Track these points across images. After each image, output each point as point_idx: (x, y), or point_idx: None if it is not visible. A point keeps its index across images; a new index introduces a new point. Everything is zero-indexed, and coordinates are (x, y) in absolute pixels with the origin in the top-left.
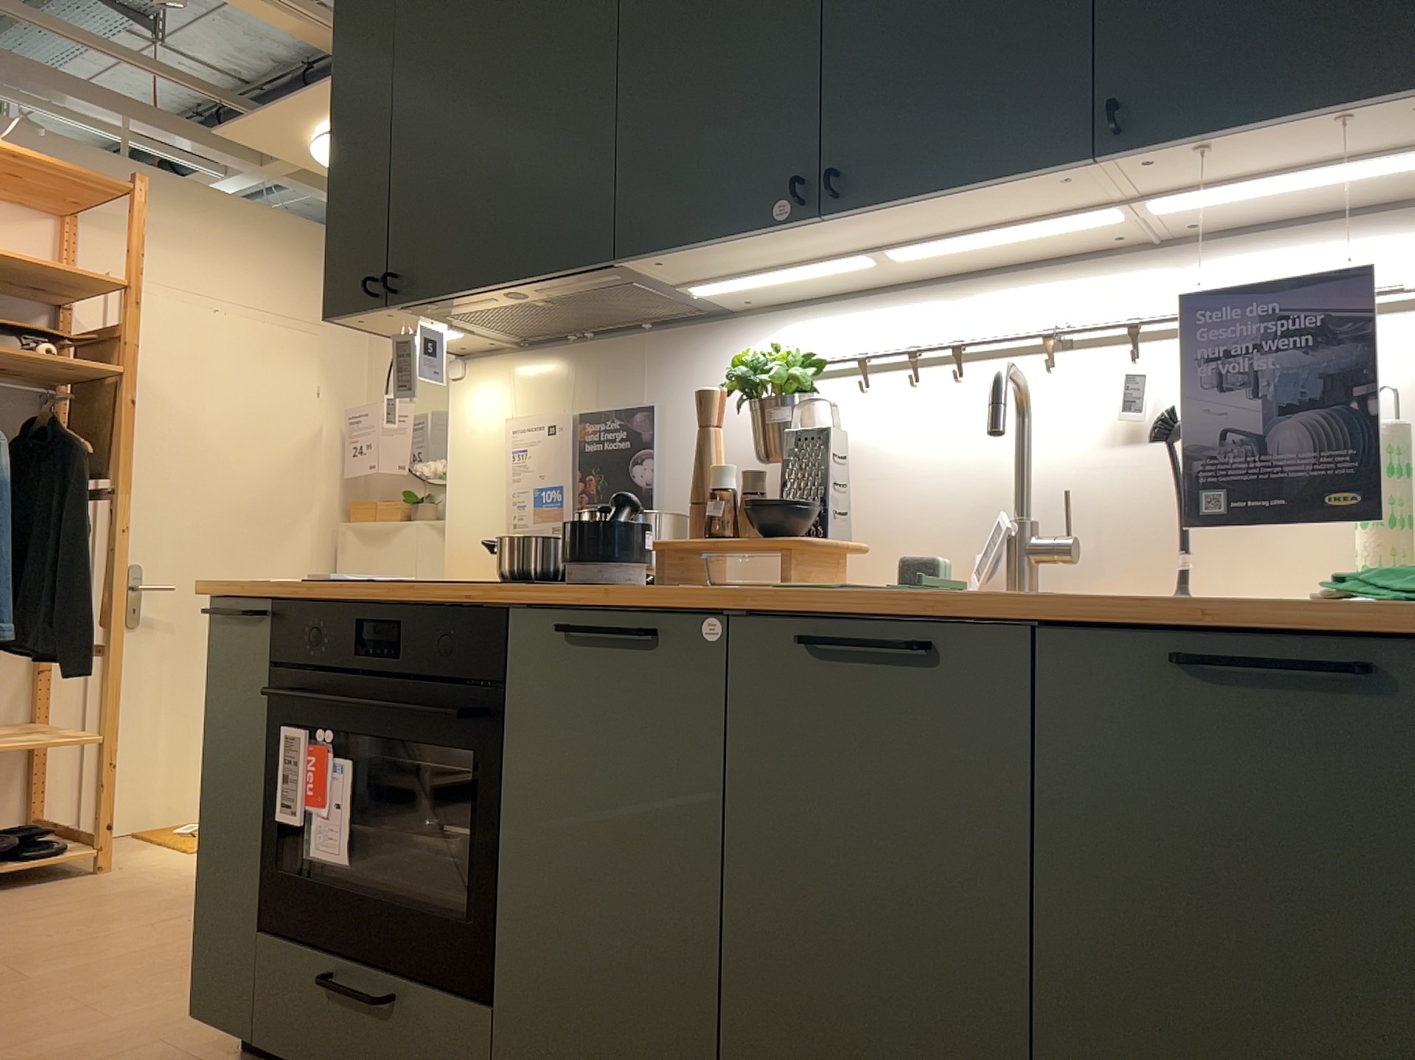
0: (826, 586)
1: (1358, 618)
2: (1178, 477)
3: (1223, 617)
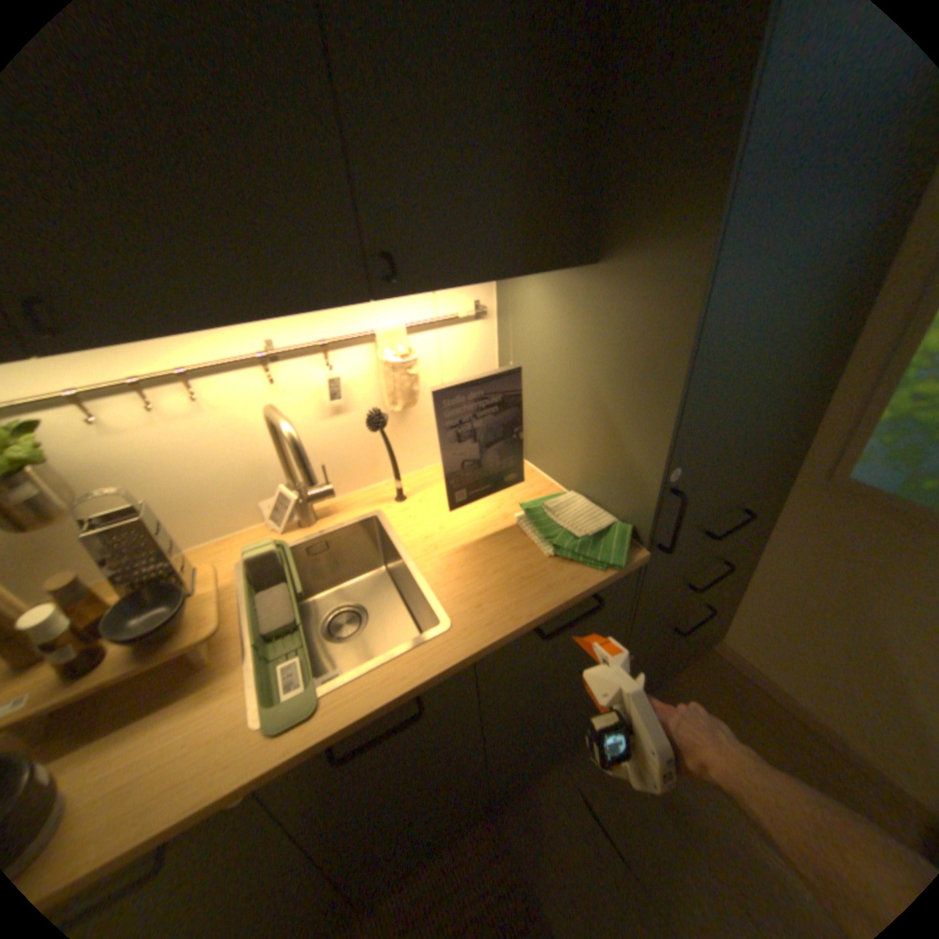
0: (312, 709)
1: (590, 581)
2: (389, 445)
3: (556, 613)
